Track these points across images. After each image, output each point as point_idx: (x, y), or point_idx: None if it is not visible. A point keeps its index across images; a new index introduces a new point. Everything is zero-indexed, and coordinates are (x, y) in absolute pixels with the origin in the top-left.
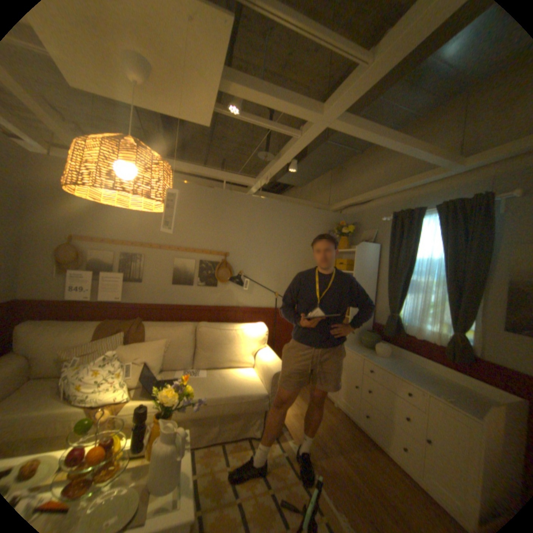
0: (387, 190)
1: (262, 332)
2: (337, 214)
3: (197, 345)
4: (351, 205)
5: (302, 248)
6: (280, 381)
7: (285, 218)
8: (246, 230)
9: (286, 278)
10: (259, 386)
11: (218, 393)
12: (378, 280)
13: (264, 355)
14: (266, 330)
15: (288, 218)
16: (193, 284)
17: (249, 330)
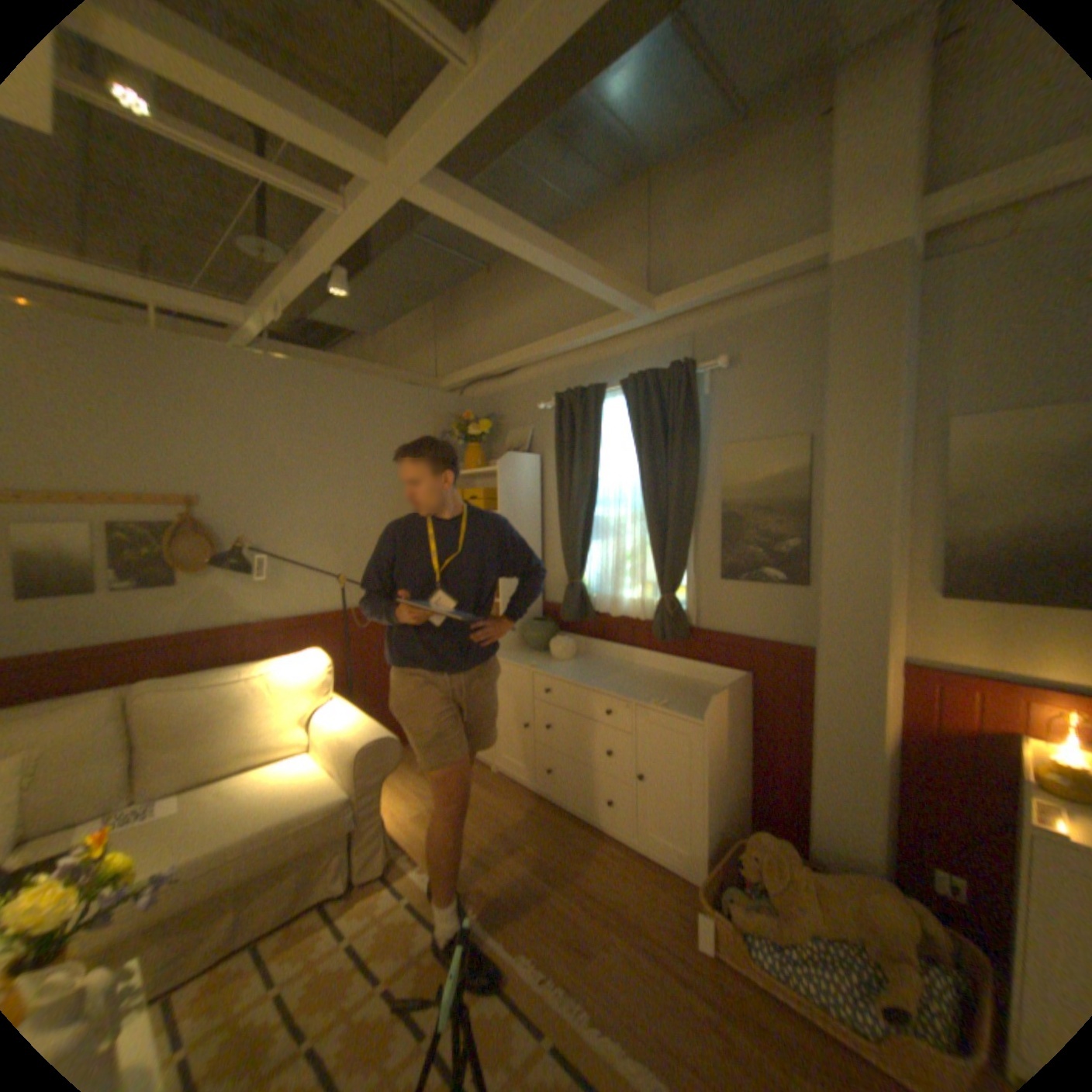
0: (541, 351)
1: (317, 670)
2: (455, 398)
3: (135, 744)
4: (480, 379)
5: (388, 474)
6: (371, 763)
7: (340, 406)
8: (238, 437)
9: (361, 543)
10: (325, 788)
11: (218, 840)
12: (542, 525)
13: (329, 718)
14: (326, 665)
15: (348, 407)
16: (94, 589)
17: (283, 674)
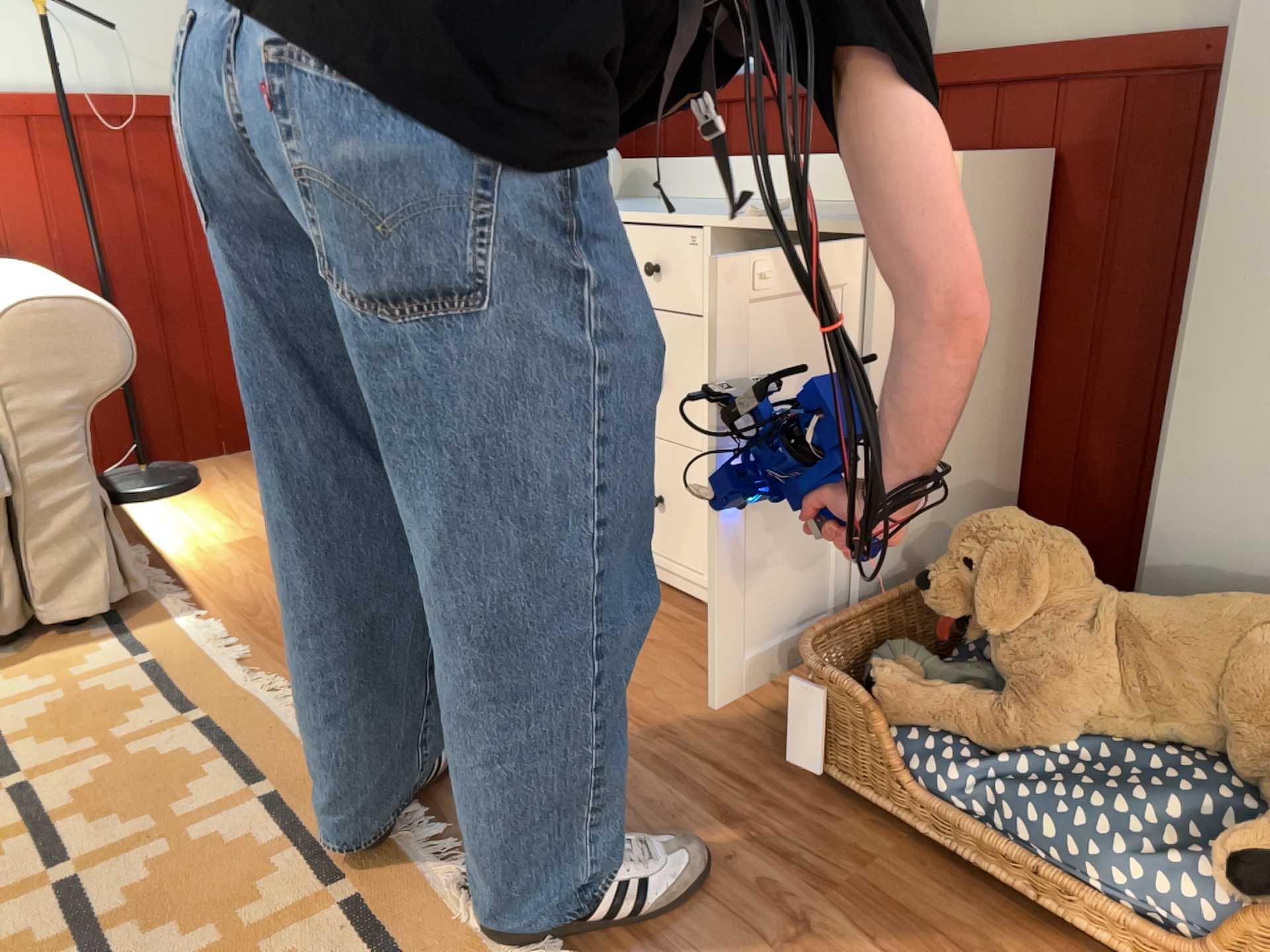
0: None
1: None
2: None
3: None
4: None
5: None
6: (48, 350)
7: None
8: None
9: None
10: None
11: None
12: None
13: None
14: None
15: None
16: None
17: None
